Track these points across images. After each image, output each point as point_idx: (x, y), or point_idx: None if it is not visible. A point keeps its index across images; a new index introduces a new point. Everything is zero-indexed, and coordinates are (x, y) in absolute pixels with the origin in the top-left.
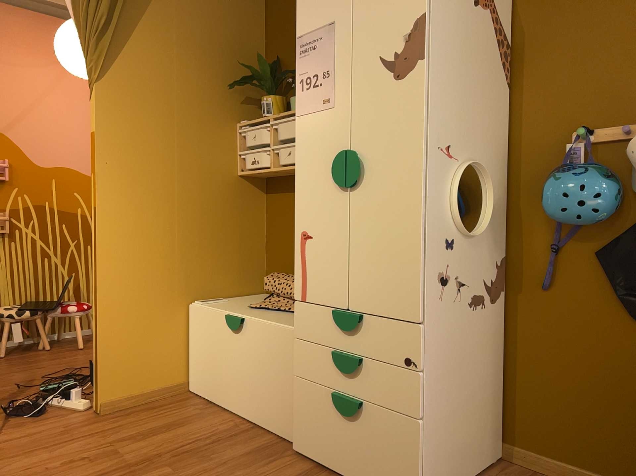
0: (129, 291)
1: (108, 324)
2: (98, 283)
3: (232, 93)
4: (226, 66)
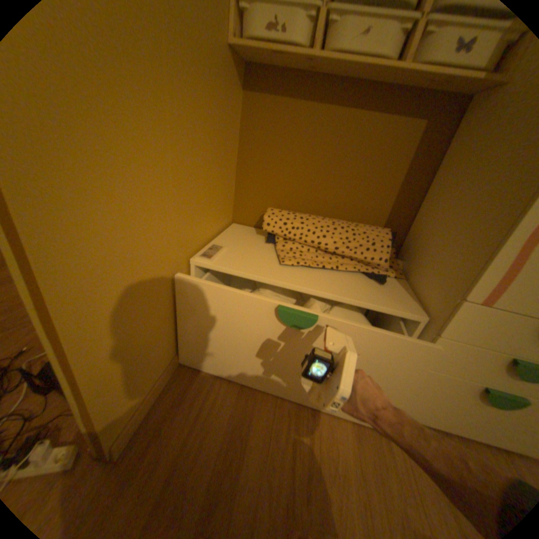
0: (118, 280)
1: (95, 353)
2: (49, 296)
3: None
4: None
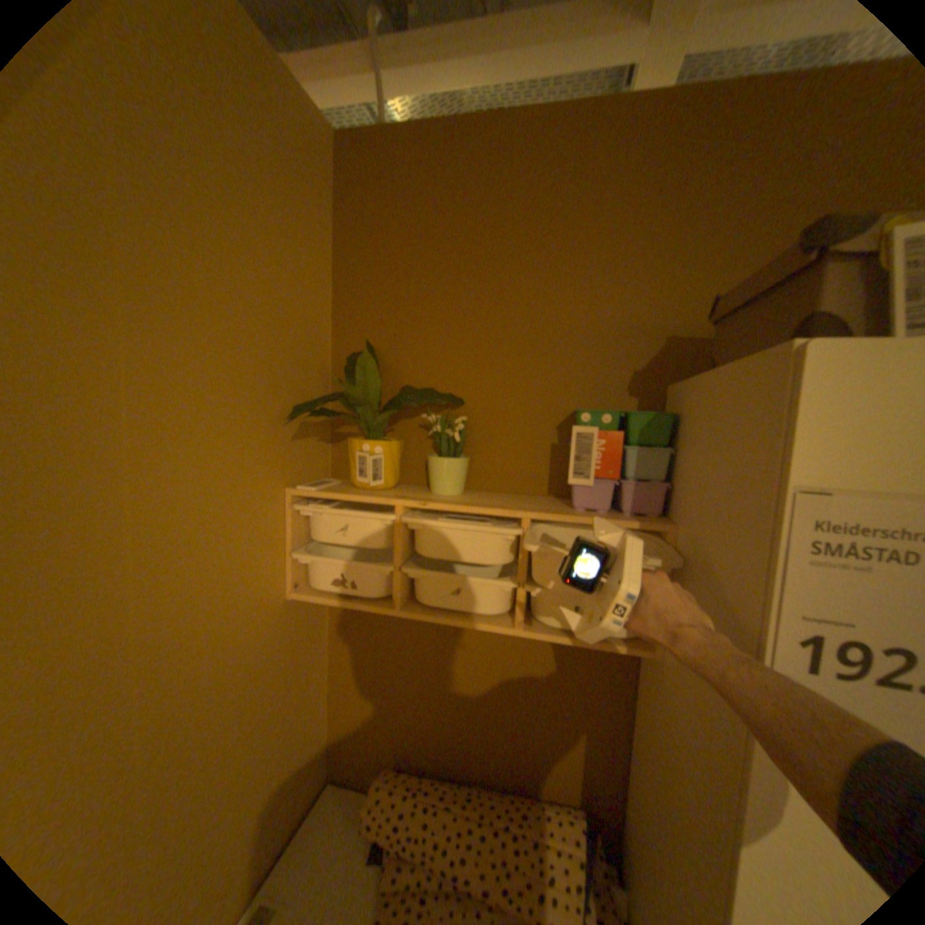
0: None
1: None
2: None
3: (276, 421)
4: (264, 356)
